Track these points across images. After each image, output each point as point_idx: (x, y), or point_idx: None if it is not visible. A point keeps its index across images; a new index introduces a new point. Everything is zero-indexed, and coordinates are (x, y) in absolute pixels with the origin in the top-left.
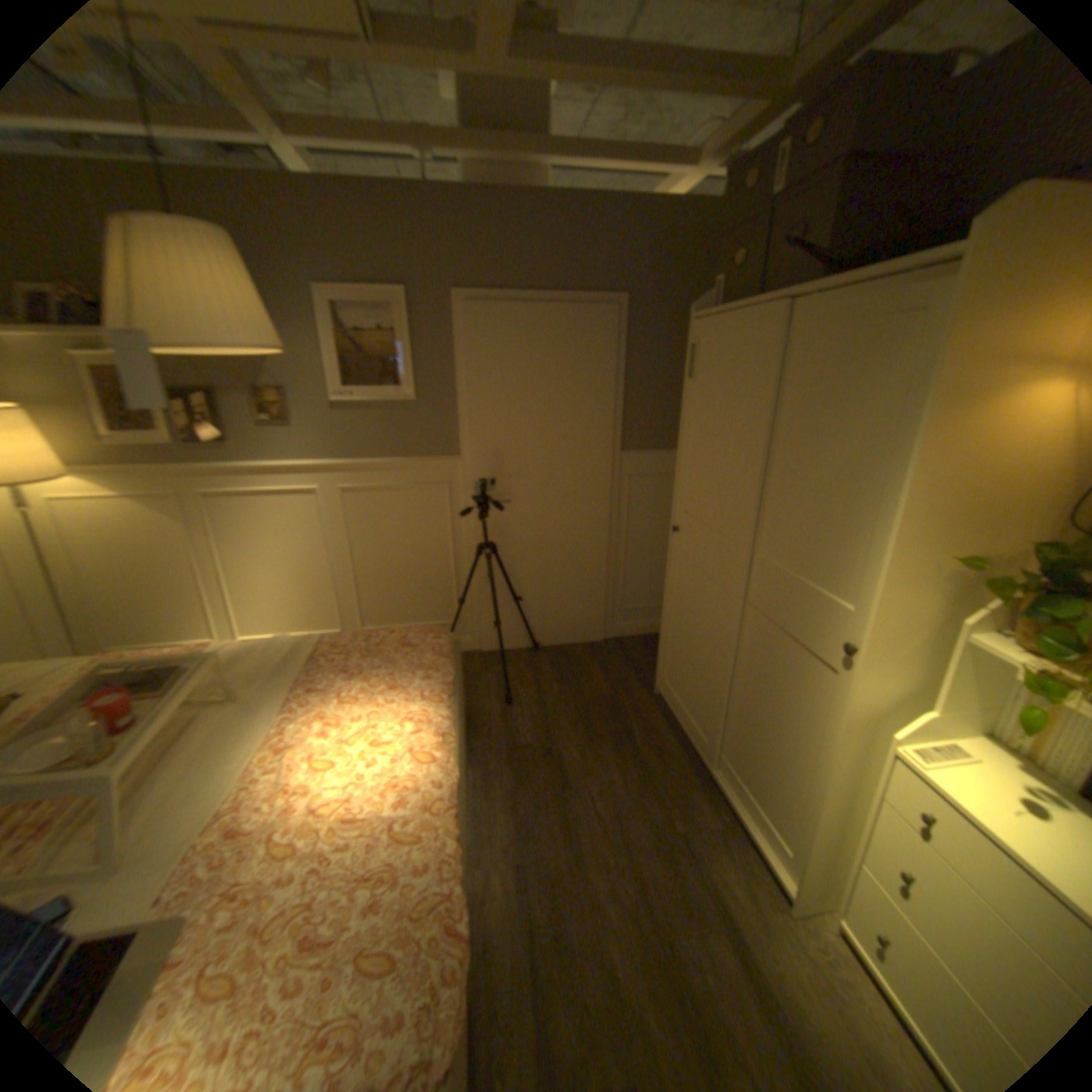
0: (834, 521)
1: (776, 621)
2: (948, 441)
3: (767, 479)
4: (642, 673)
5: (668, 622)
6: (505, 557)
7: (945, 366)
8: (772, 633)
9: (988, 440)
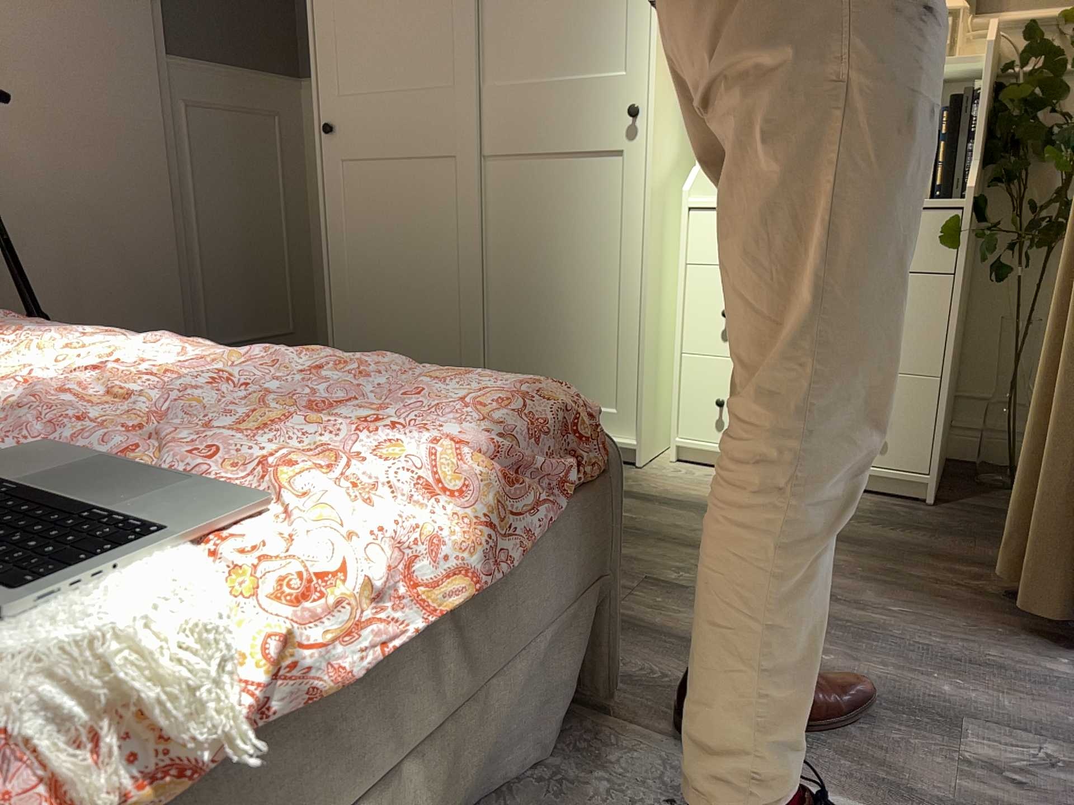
0: None
1: (532, 149)
2: None
3: None
4: None
5: (342, 280)
6: None
7: None
8: (528, 171)
9: None
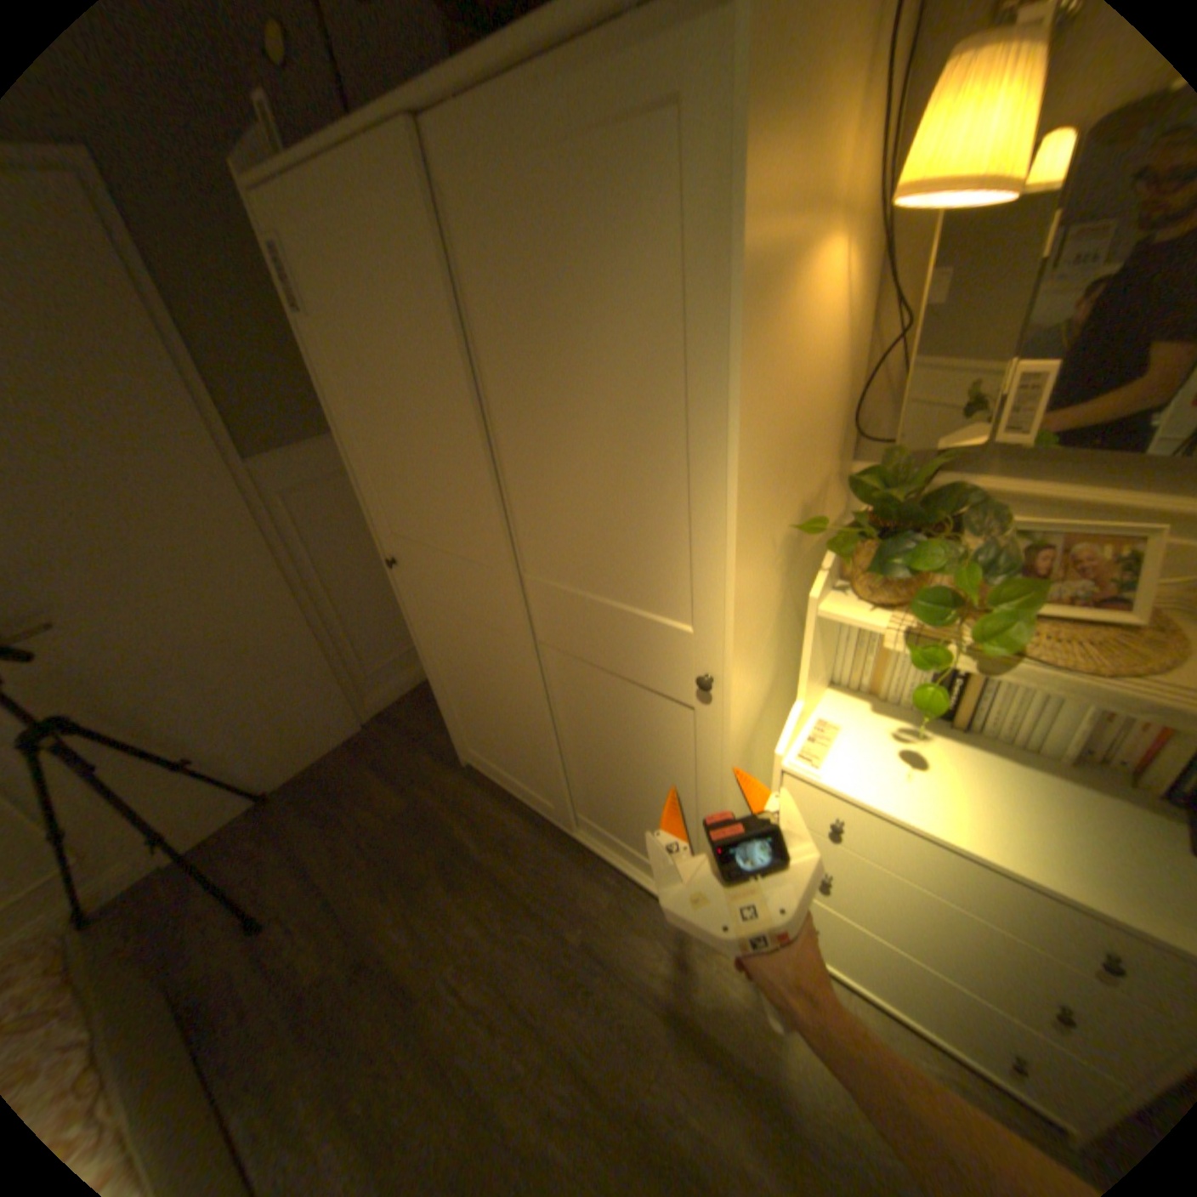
0: (625, 515)
1: (589, 660)
2: (763, 361)
3: (499, 468)
4: (436, 746)
5: (441, 684)
6: (114, 714)
7: (744, 220)
8: (588, 675)
9: (794, 346)
